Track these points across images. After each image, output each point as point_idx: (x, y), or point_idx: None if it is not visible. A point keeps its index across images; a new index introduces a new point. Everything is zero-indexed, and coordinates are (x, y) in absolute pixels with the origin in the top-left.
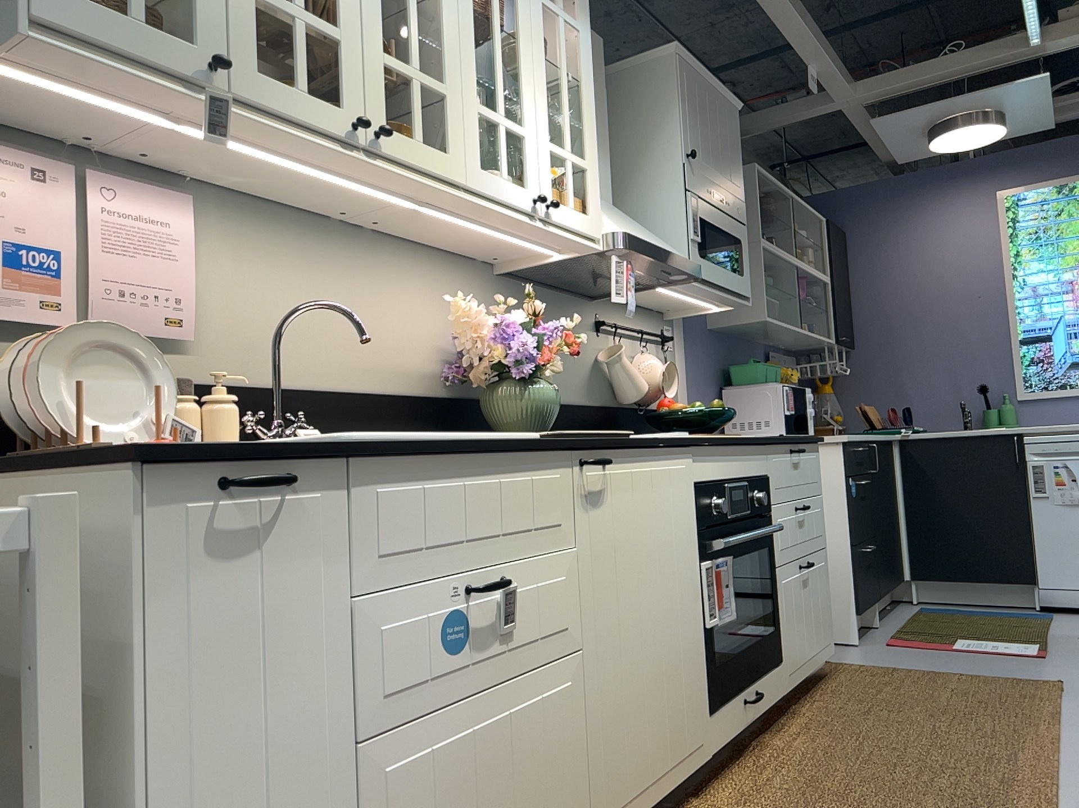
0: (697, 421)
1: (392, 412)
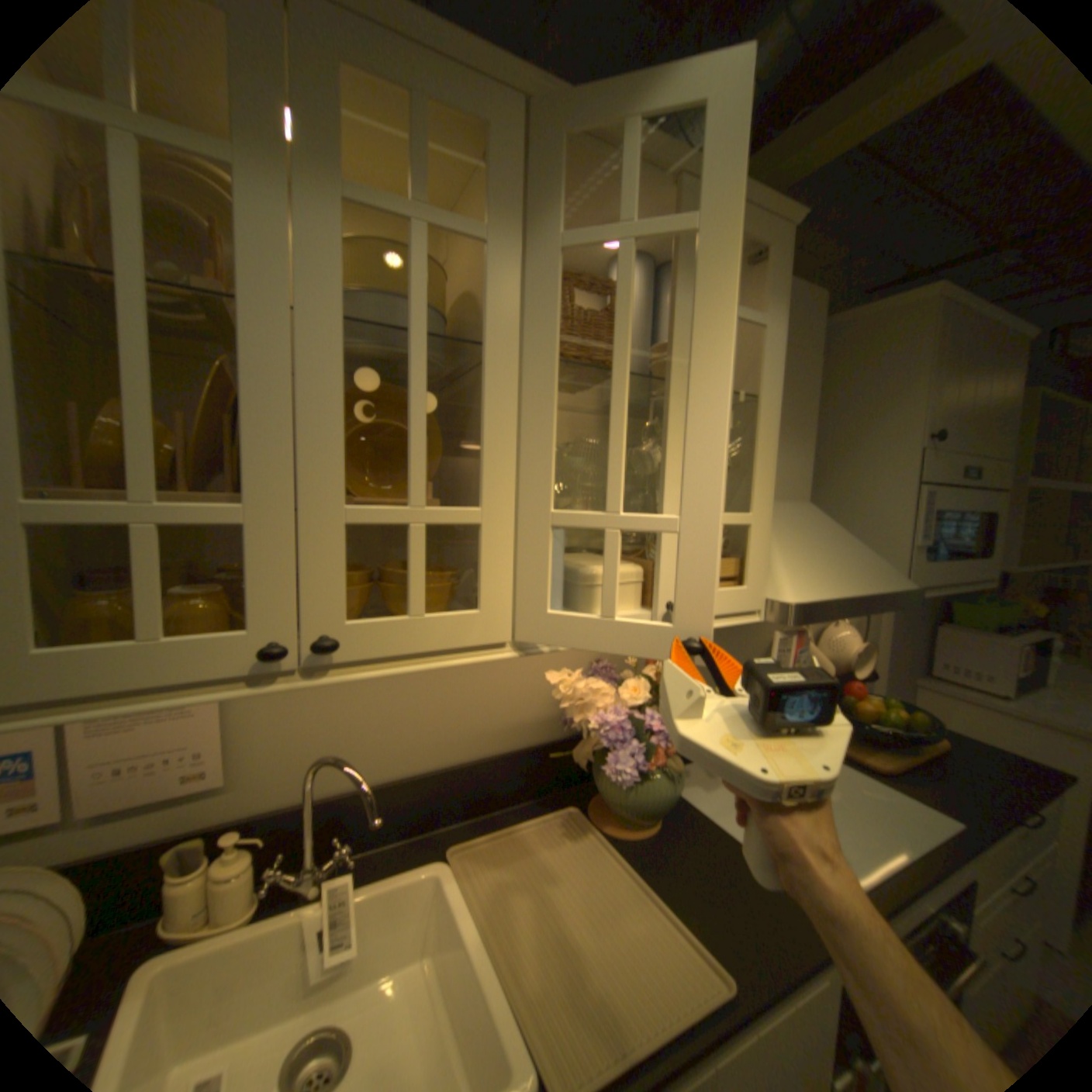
0: (886, 734)
1: (489, 776)
